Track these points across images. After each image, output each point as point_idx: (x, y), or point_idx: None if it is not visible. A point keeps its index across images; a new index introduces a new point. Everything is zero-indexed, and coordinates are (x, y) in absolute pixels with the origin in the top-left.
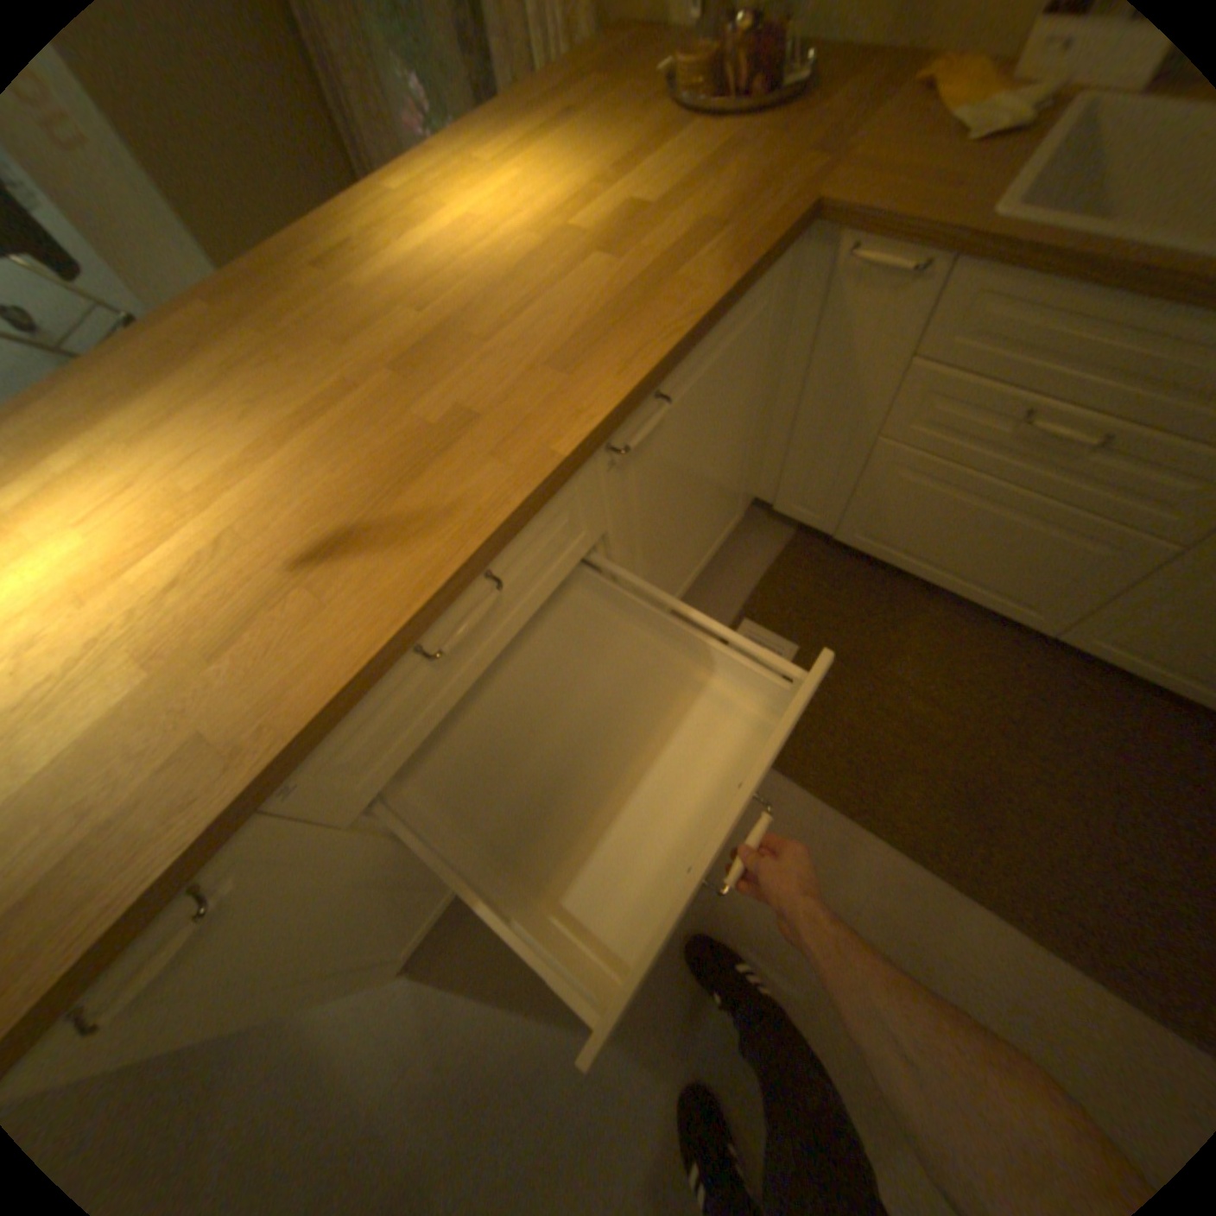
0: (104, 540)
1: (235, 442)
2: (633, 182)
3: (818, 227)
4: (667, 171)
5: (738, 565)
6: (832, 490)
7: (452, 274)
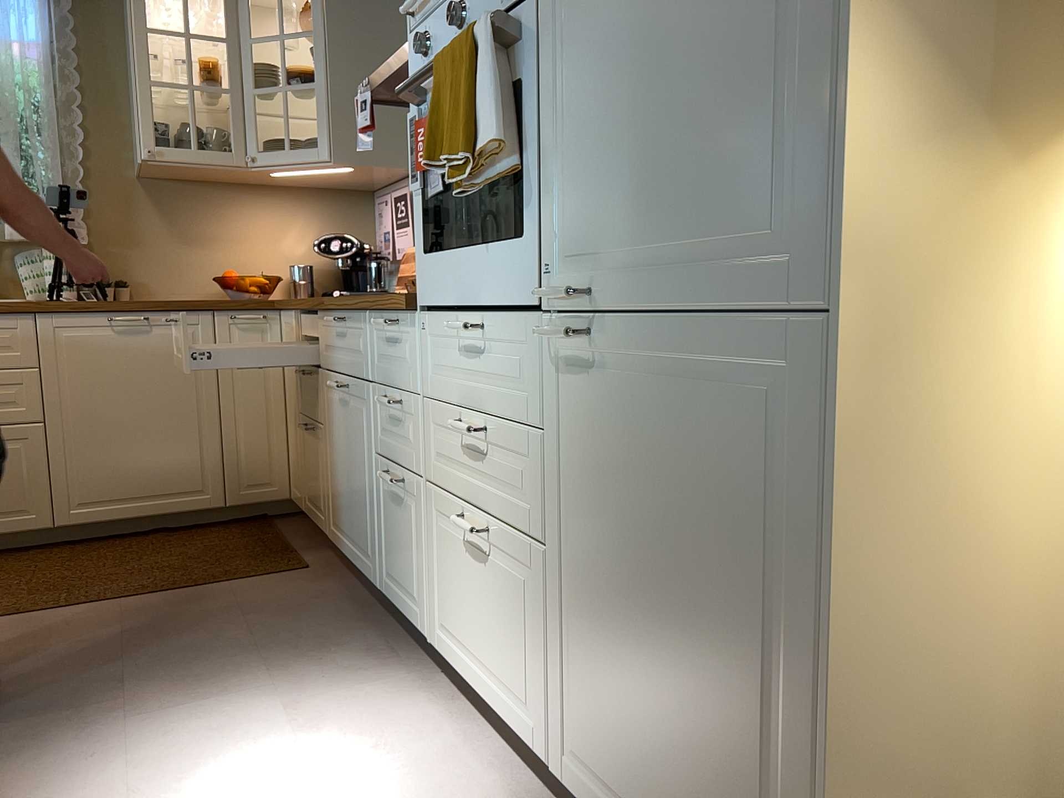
0: None
1: None
2: None
3: None
4: None
5: None
6: None
7: None
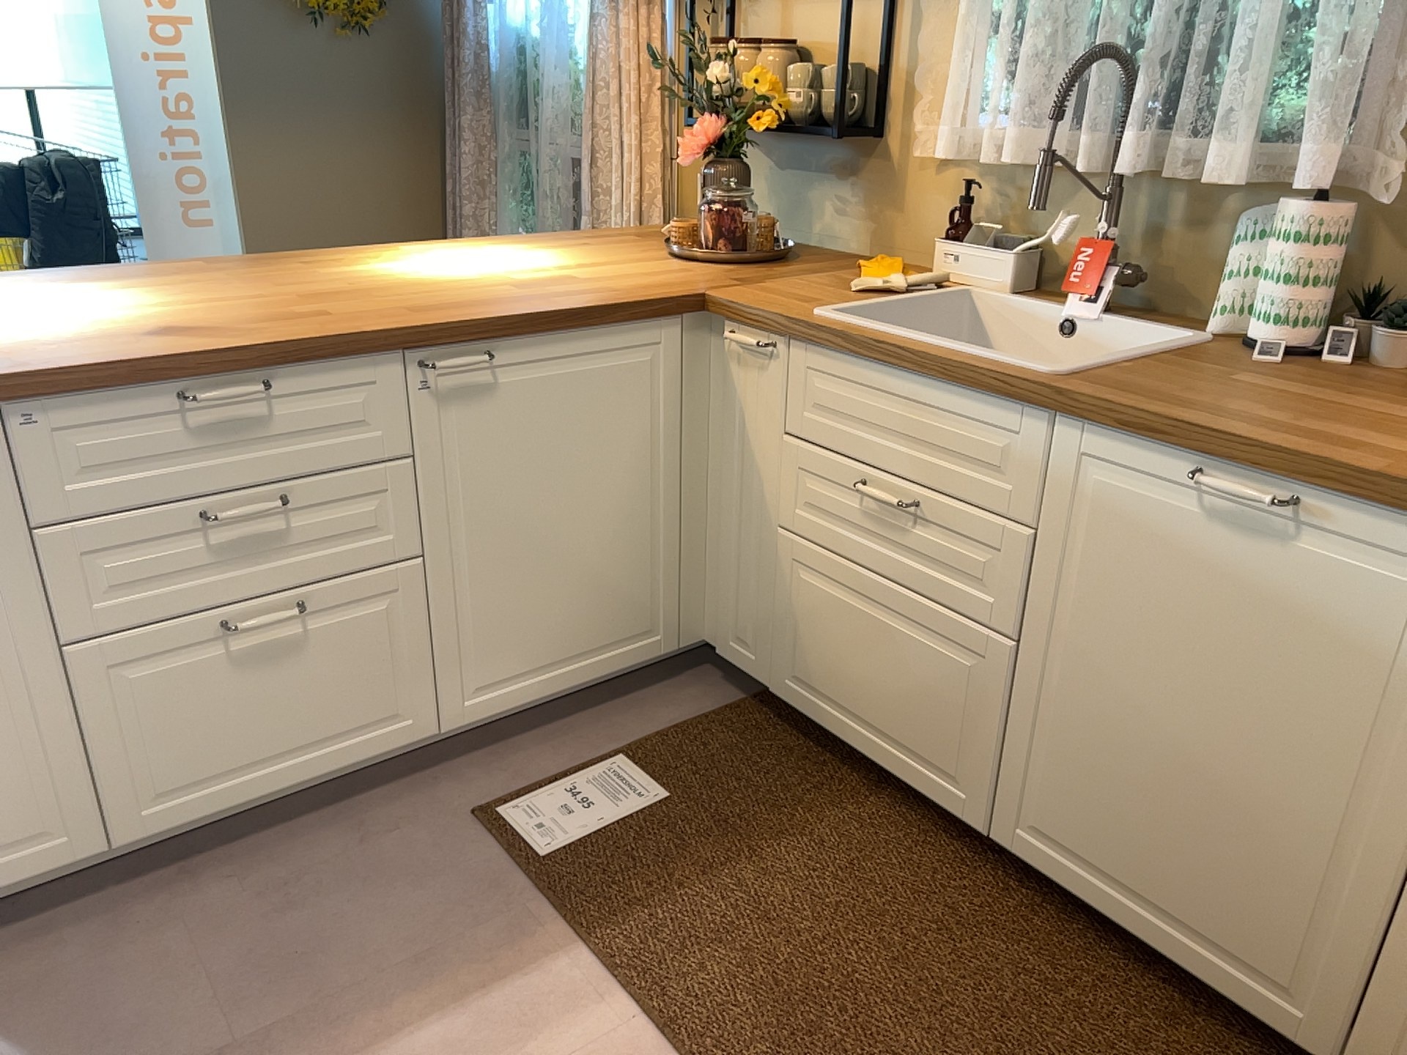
0: (34, 313)
1: (162, 301)
2: (582, 271)
3: (714, 321)
4: (614, 271)
5: (653, 709)
6: (758, 609)
7: (397, 278)
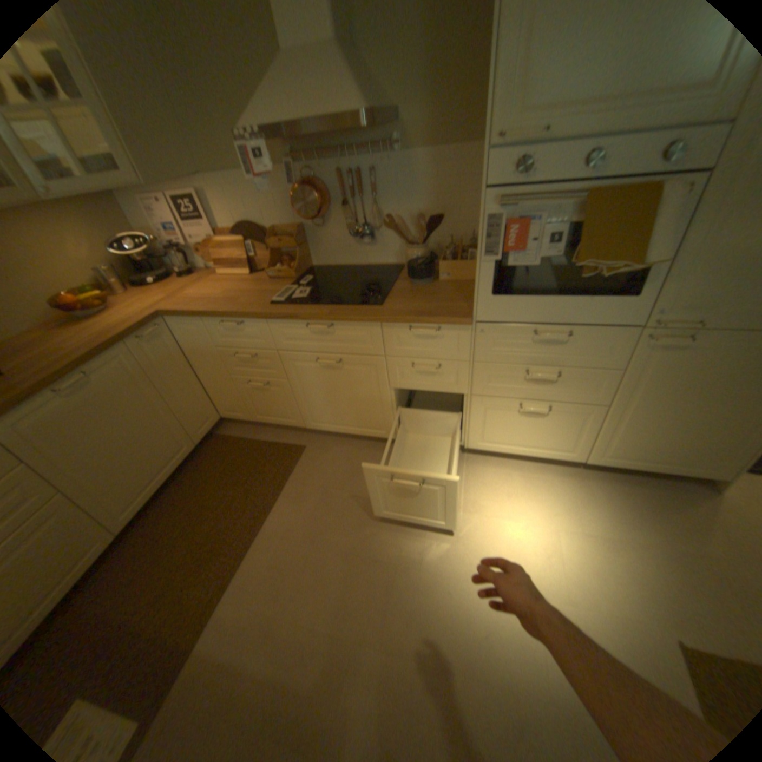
0: None
1: None
2: None
3: None
4: None
5: None
6: None
7: None
